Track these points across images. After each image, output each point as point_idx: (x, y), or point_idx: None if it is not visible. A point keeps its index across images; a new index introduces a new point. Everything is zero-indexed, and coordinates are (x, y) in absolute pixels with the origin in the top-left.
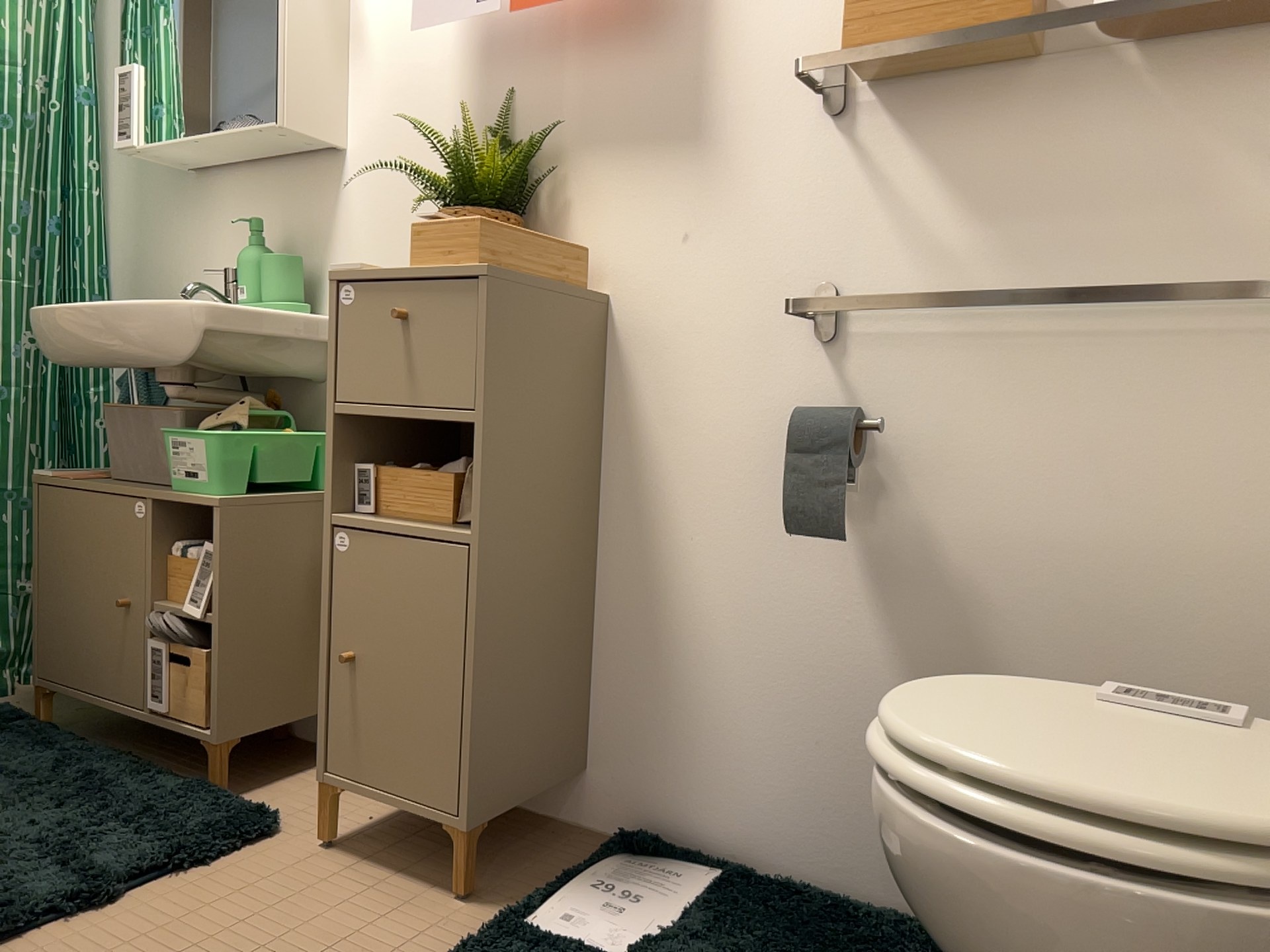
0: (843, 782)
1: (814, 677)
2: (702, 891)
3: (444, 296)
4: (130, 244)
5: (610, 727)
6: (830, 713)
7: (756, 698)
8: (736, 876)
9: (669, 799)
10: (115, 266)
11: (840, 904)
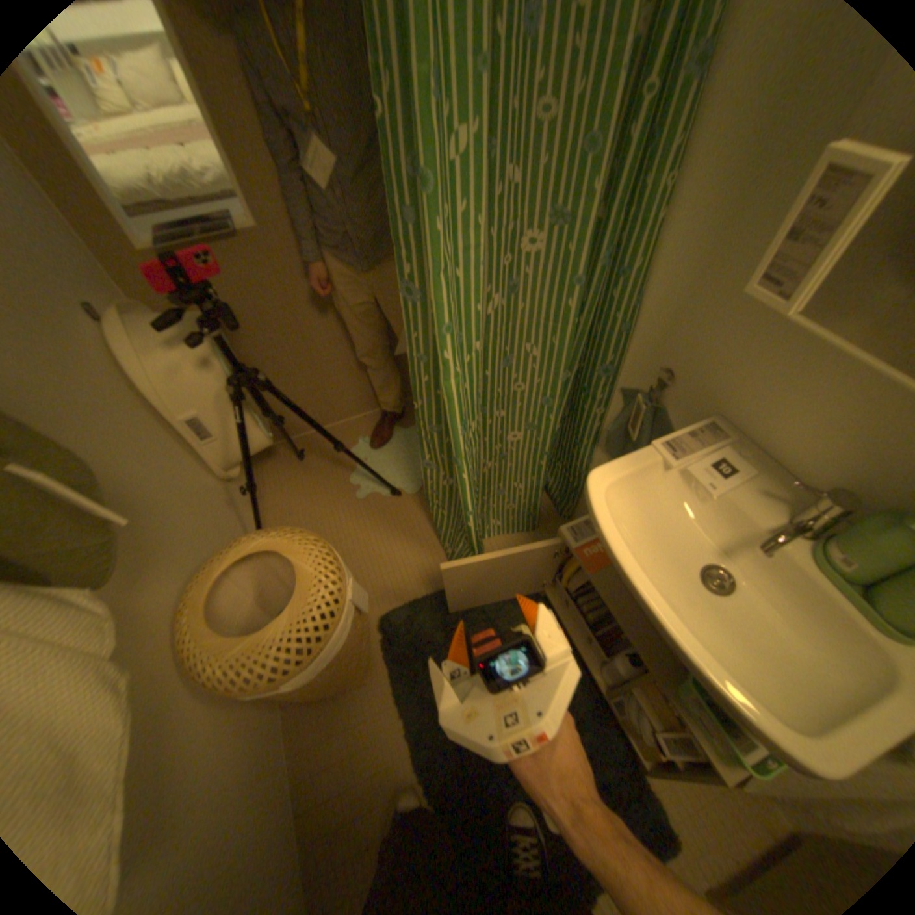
0: None
1: None
2: None
3: None
4: (679, 281)
5: None
6: None
7: None
8: None
9: None
10: (652, 290)
11: None
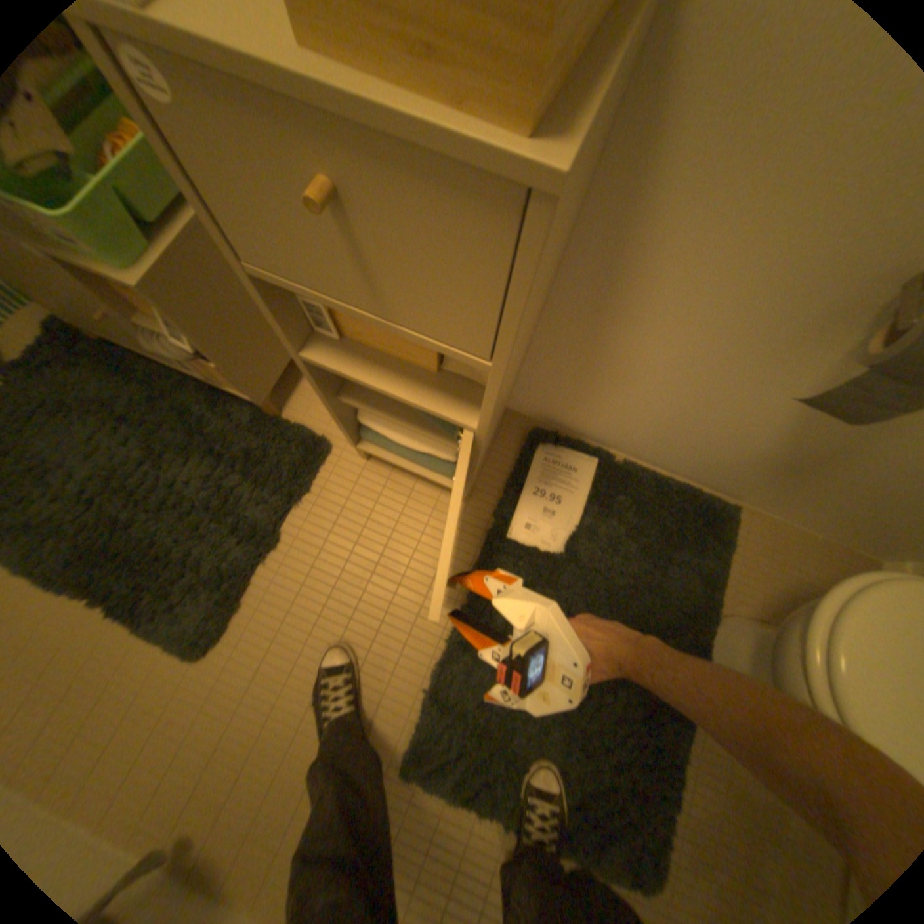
0: (696, 445)
1: (714, 411)
2: (593, 485)
3: (432, 177)
4: None
5: (536, 382)
6: (712, 425)
7: (659, 405)
8: (609, 468)
9: (569, 416)
10: None
11: (665, 486)
